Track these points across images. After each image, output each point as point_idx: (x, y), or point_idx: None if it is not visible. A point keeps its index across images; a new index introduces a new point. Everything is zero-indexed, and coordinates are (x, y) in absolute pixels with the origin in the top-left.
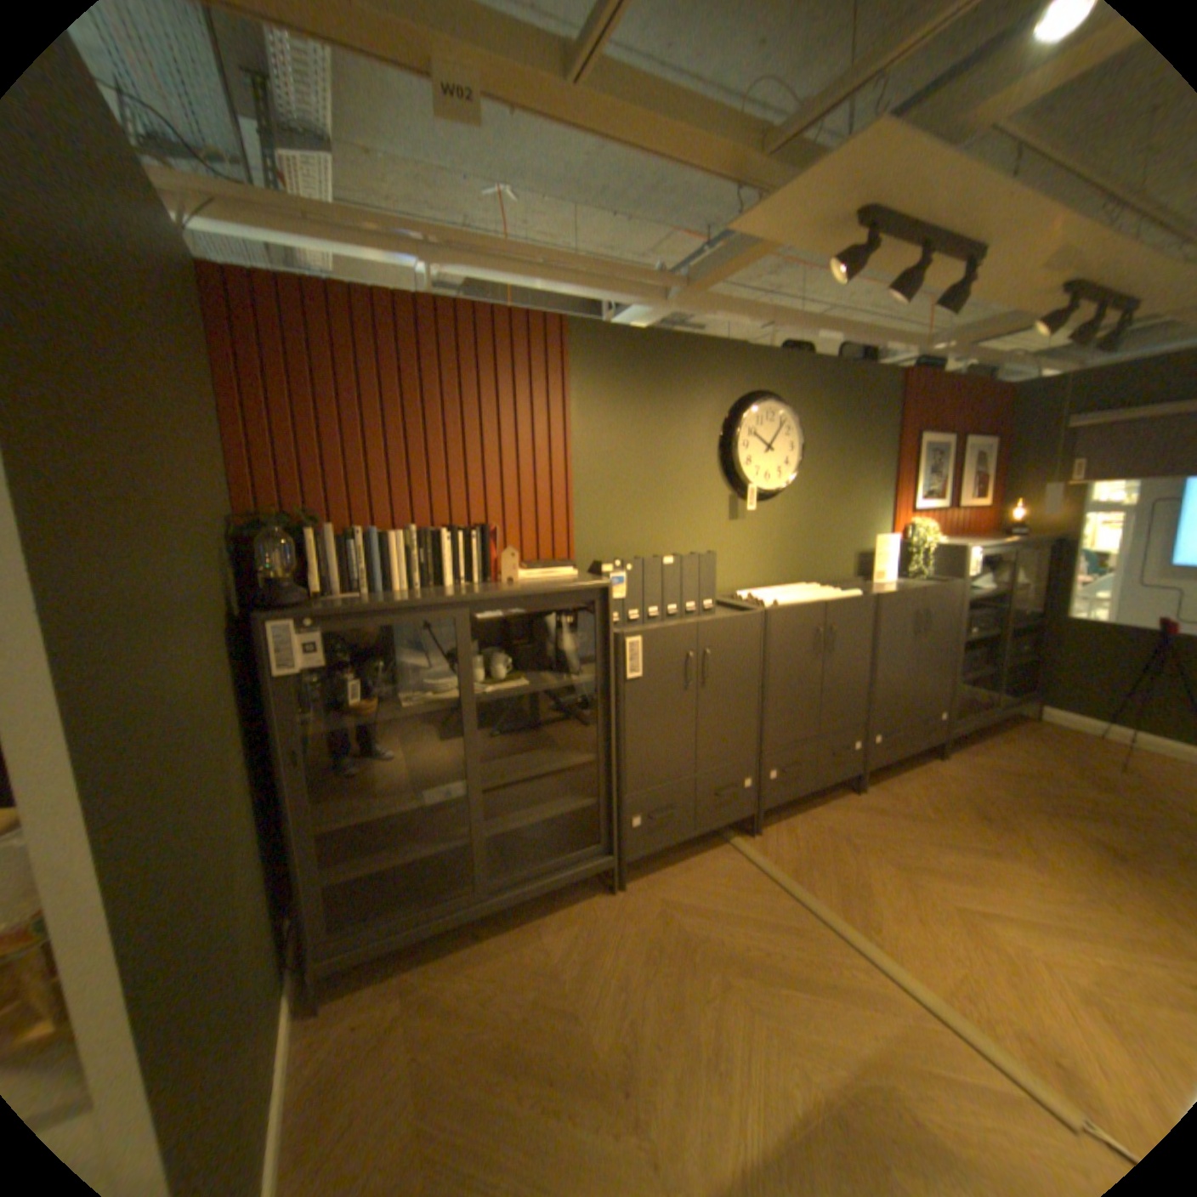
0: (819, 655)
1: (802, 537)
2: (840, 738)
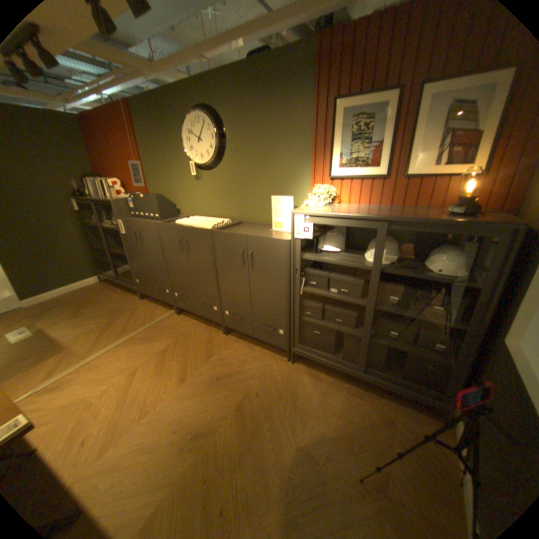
0: (183, 251)
1: (235, 192)
2: (204, 297)
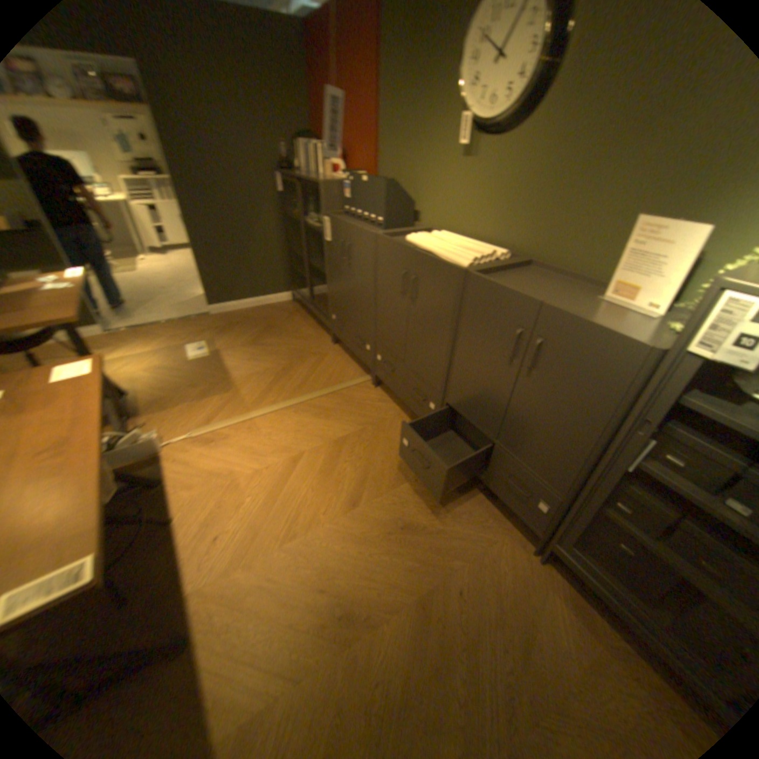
0: (404, 295)
1: (539, 191)
2: (418, 381)
